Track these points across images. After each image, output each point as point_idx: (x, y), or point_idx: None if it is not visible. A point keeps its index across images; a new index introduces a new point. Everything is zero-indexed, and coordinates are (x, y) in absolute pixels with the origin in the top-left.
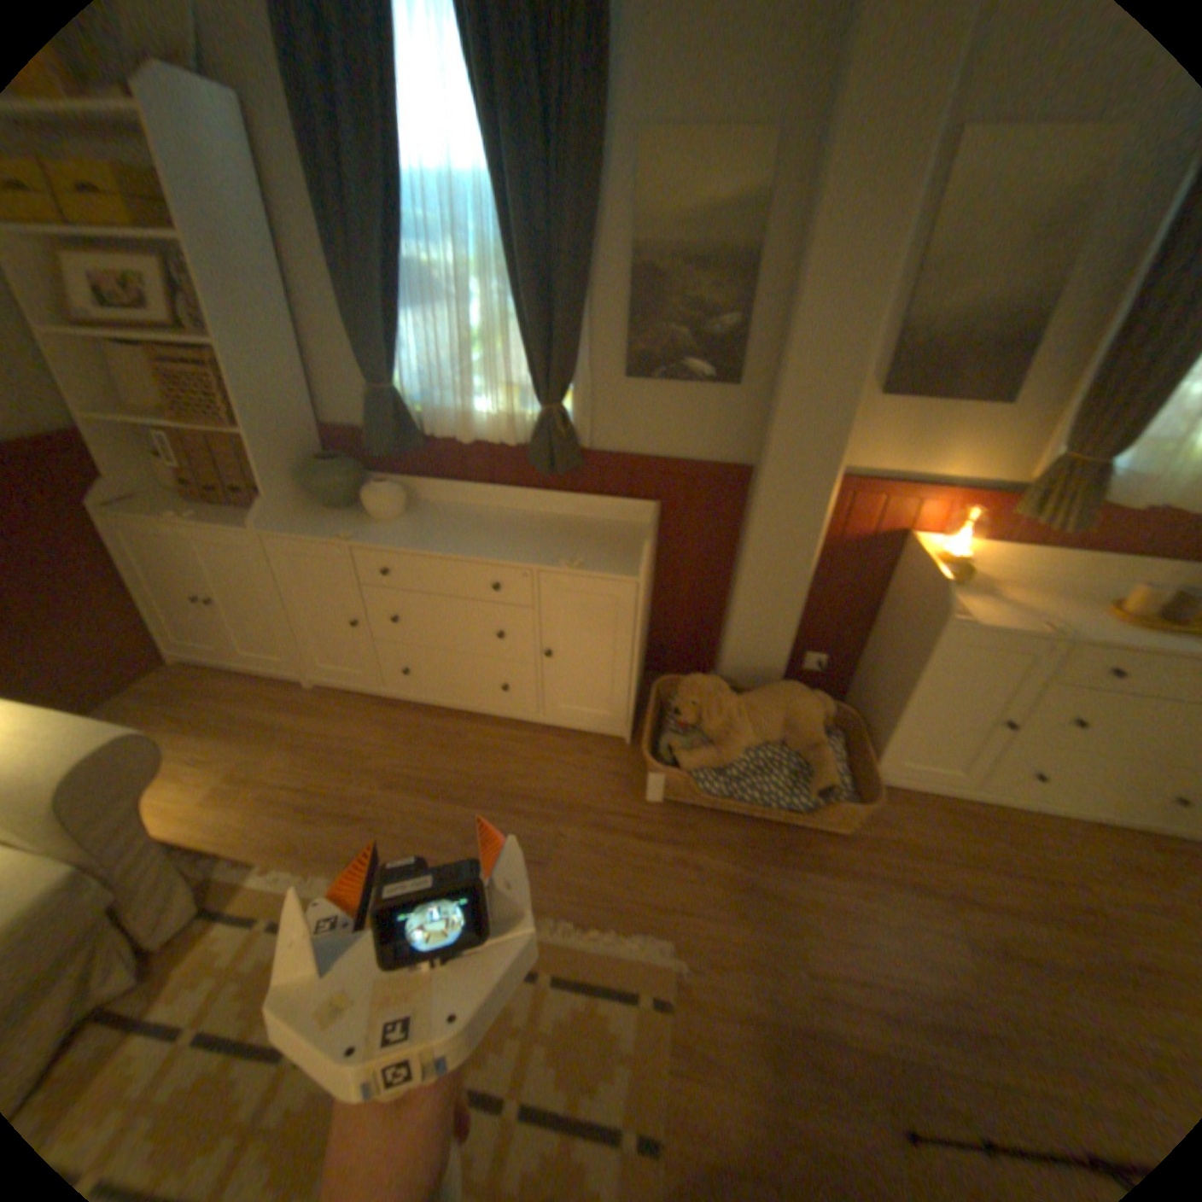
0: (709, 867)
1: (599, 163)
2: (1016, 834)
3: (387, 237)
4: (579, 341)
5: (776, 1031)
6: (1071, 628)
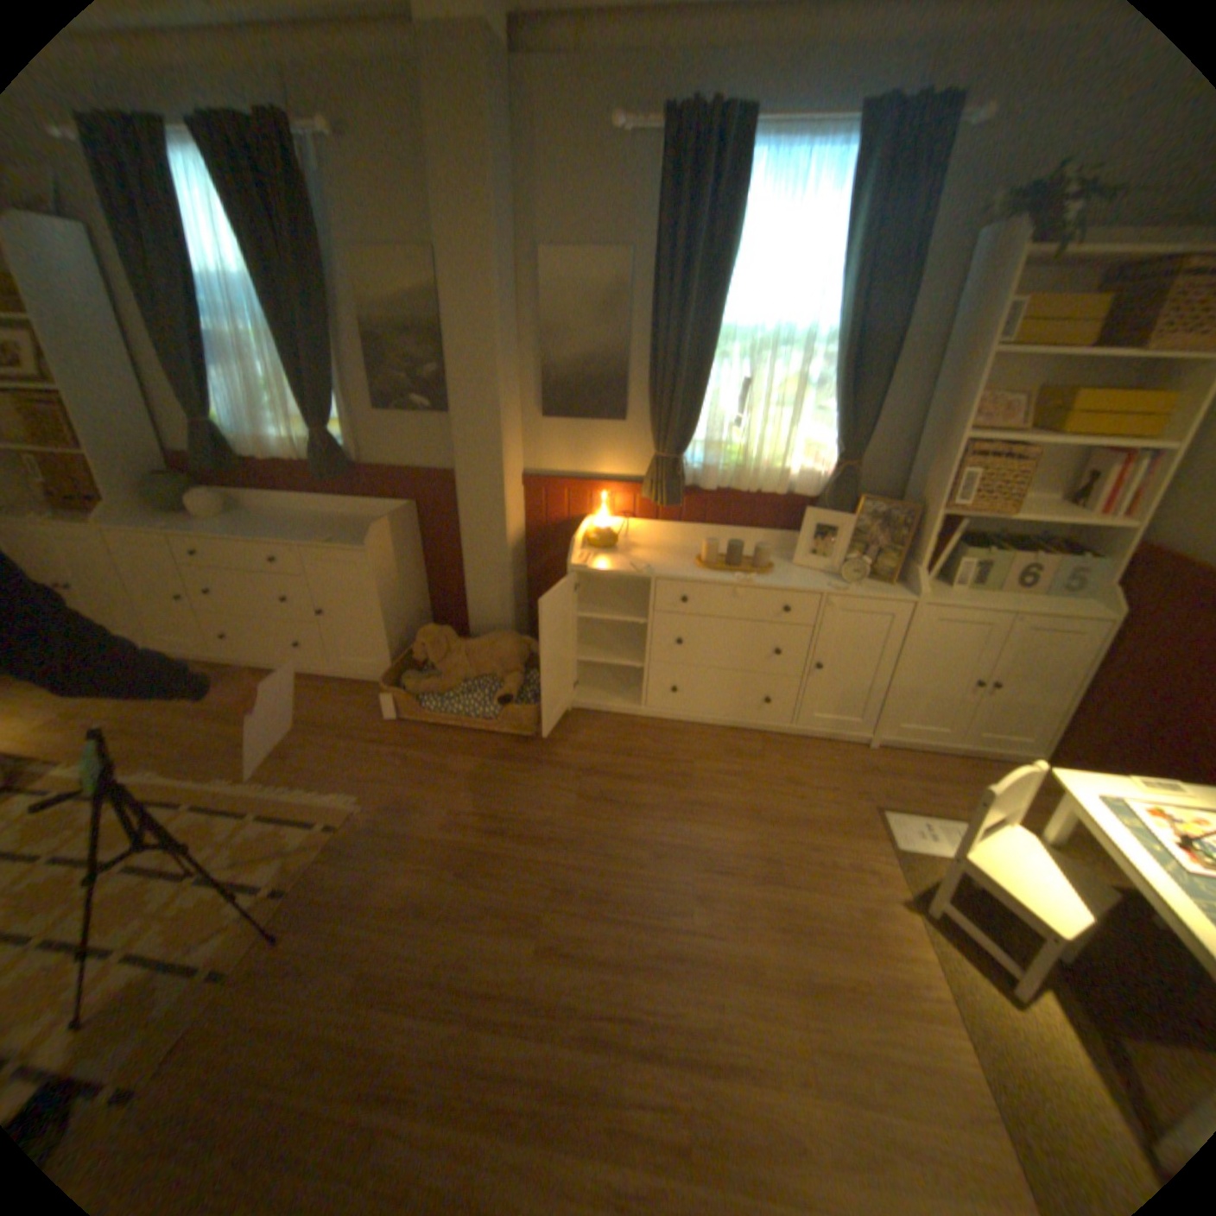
0: (411, 759)
1: (316, 271)
2: (662, 736)
3: (184, 319)
4: (326, 387)
5: (402, 842)
6: (647, 570)
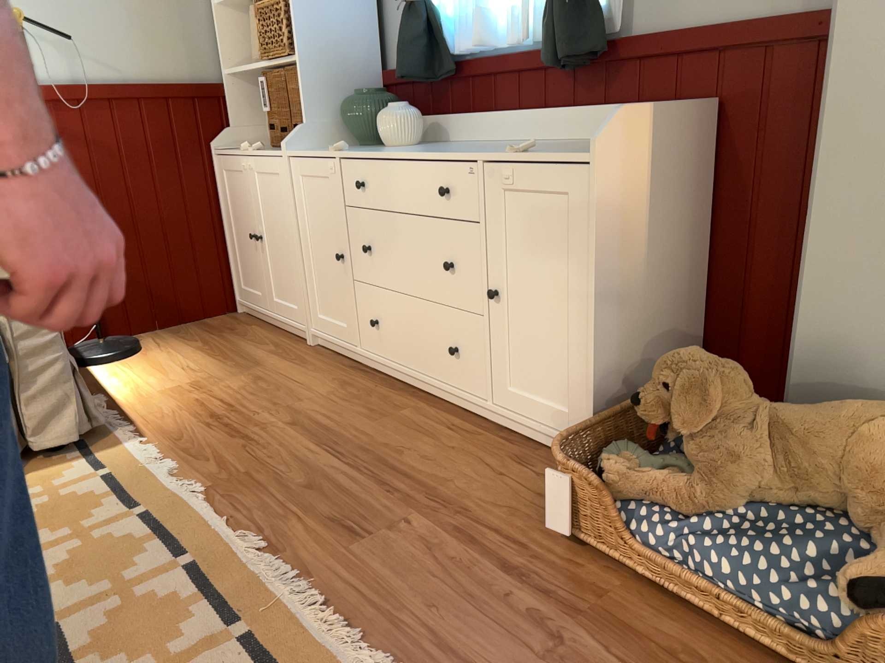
0: (576, 646)
1: None
2: None
3: None
4: None
5: None
6: None
